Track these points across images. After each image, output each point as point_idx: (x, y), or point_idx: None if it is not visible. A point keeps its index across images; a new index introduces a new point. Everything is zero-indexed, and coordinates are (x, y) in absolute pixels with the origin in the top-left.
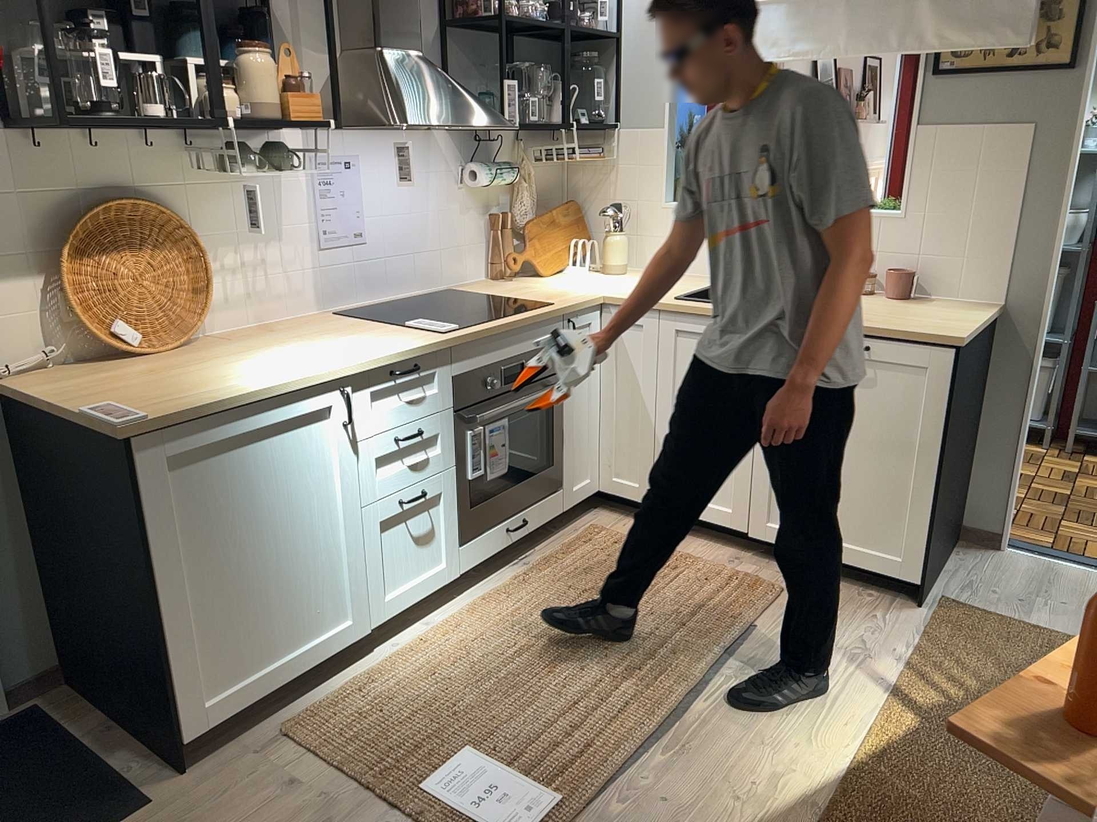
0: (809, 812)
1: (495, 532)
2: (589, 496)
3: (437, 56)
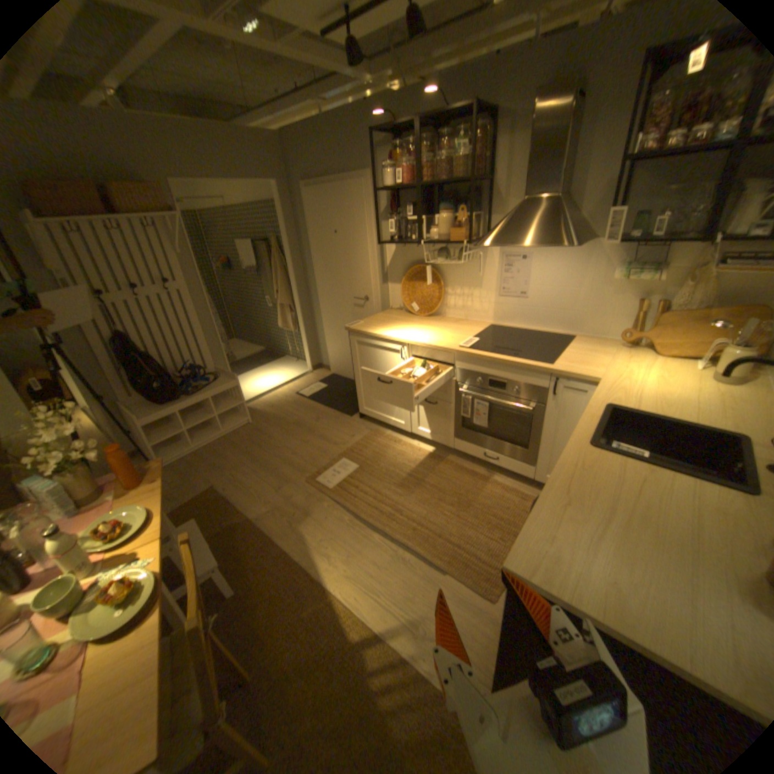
0: (308, 564)
1: (476, 447)
2: None
3: (619, 185)
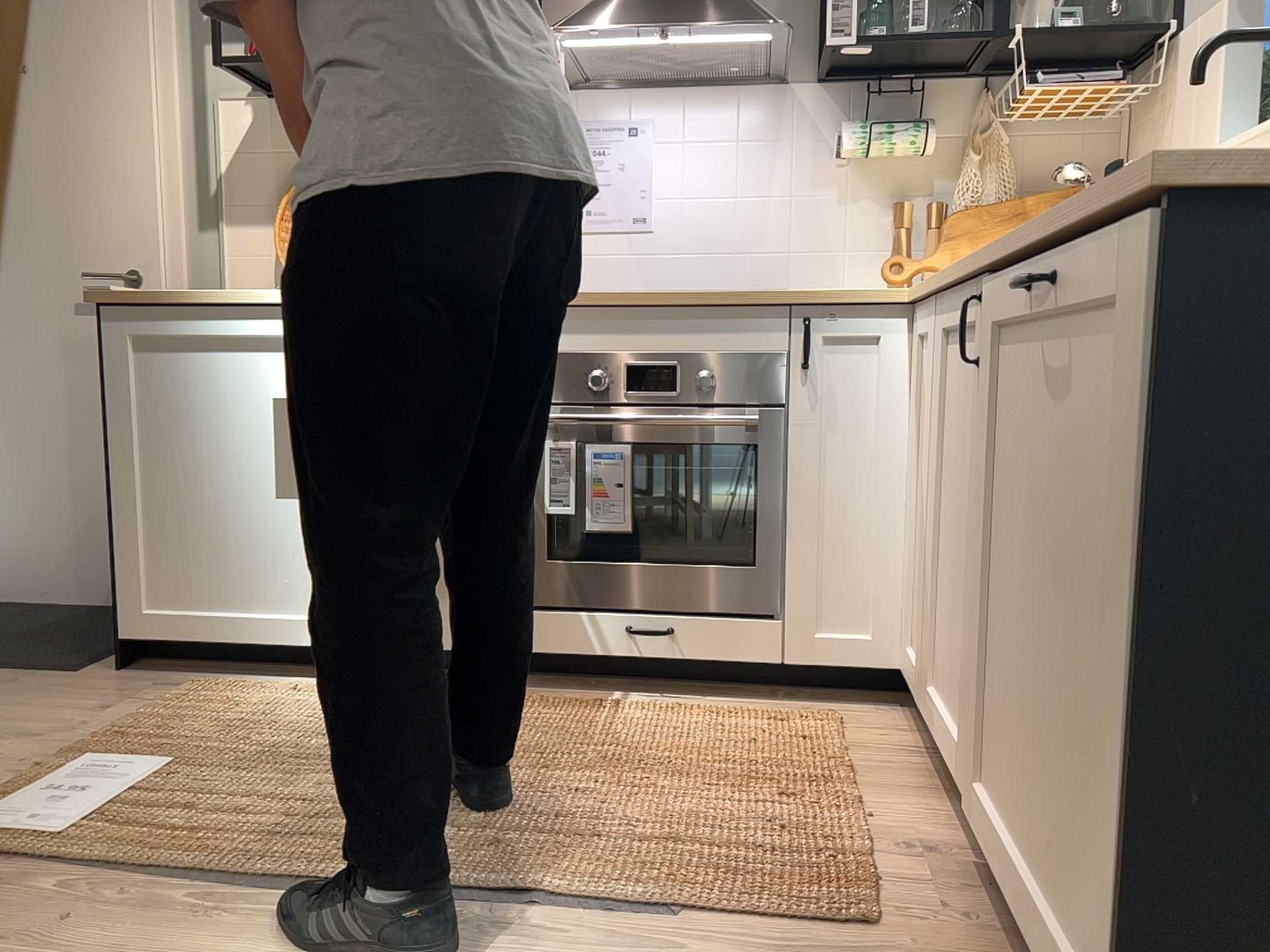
0: None
1: (601, 621)
2: (865, 664)
3: None
